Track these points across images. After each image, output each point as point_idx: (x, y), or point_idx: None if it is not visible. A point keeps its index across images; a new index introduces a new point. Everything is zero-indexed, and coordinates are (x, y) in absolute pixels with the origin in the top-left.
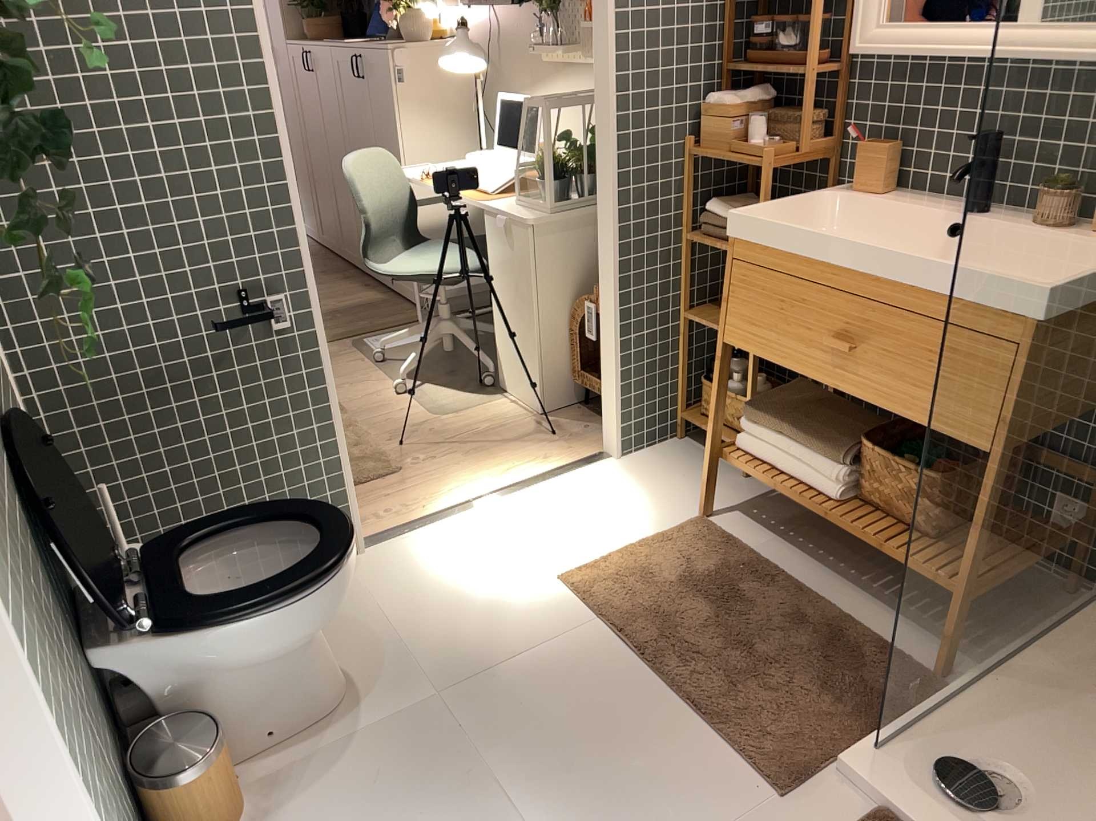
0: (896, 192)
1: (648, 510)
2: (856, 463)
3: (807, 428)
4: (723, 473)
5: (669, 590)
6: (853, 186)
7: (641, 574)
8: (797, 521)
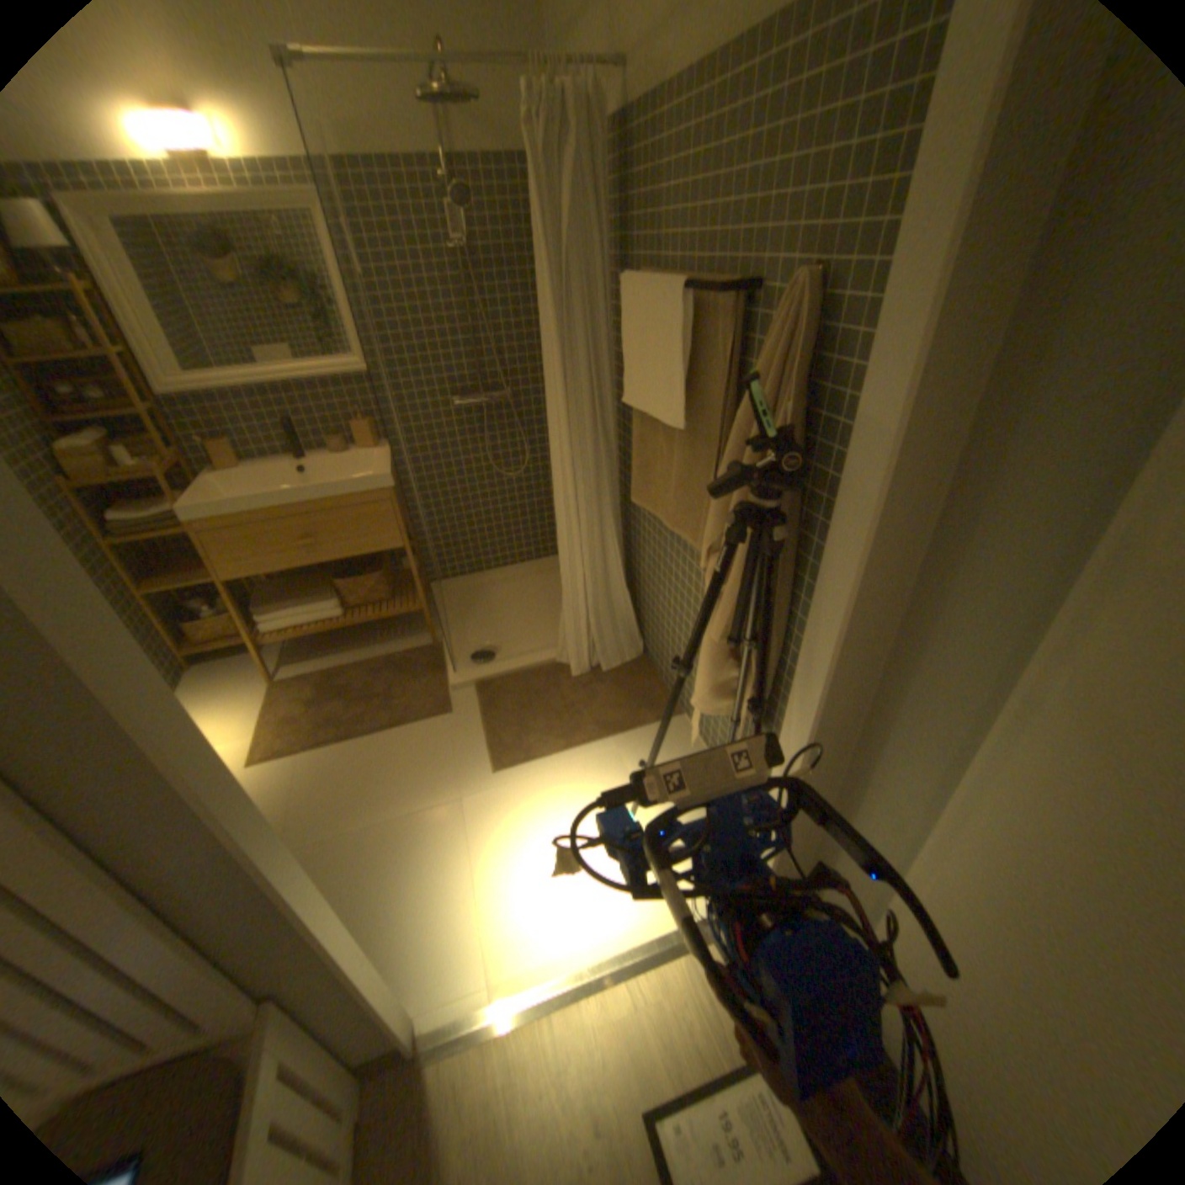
0: (234, 463)
1: (231, 707)
2: (329, 596)
3: (286, 600)
4: (240, 663)
5: (305, 715)
6: (204, 469)
7: (281, 724)
8: (310, 648)
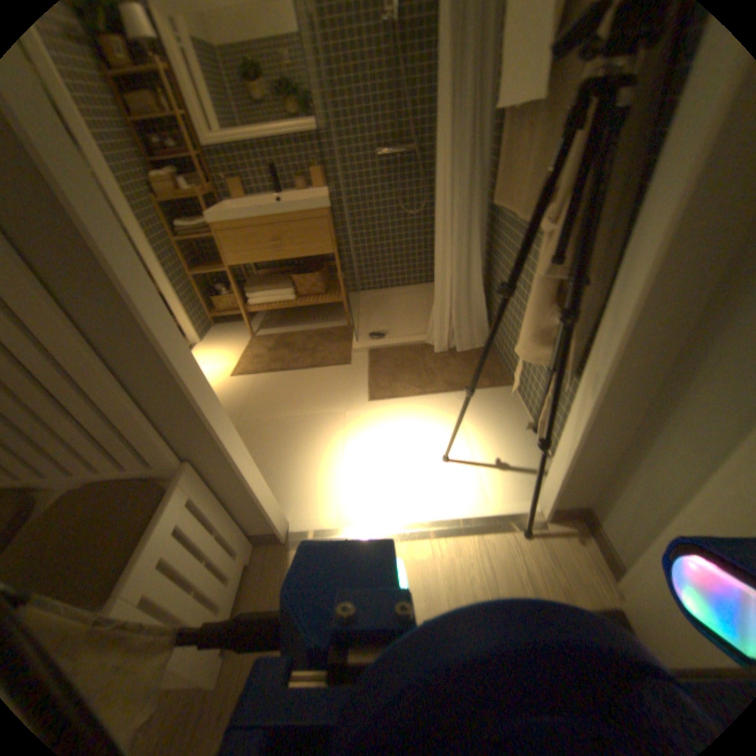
0: (243, 195)
1: (230, 346)
2: (288, 287)
3: (265, 287)
4: (240, 324)
5: (265, 355)
6: (226, 198)
7: (252, 357)
8: (277, 321)
